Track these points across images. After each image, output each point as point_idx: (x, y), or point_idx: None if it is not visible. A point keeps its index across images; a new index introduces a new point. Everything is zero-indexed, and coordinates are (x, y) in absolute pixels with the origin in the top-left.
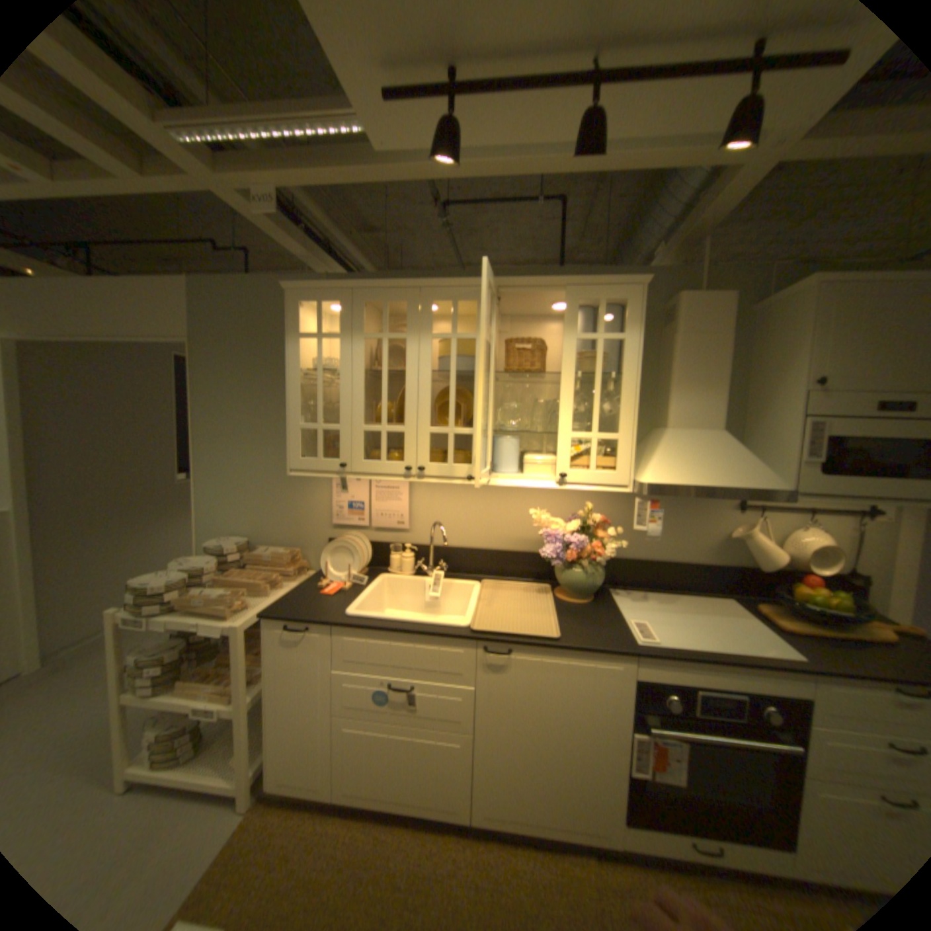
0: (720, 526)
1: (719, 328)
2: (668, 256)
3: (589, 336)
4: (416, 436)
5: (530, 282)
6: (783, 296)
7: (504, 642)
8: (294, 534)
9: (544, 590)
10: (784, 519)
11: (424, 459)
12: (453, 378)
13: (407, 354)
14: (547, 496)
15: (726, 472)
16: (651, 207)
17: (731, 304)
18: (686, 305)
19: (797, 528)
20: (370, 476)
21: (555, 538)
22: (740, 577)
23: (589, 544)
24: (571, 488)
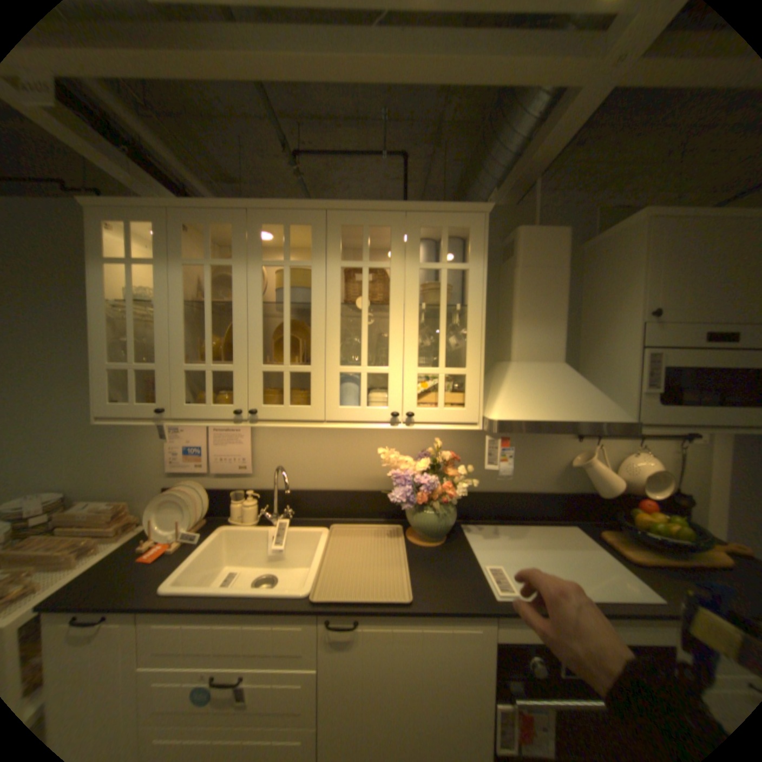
0: (561, 454)
1: (556, 263)
2: (501, 199)
3: (432, 265)
4: (247, 375)
5: (368, 206)
6: (611, 233)
7: (348, 614)
8: (121, 486)
9: (395, 532)
10: (616, 446)
11: (256, 400)
12: (287, 310)
13: (234, 283)
14: (396, 433)
15: (572, 405)
16: (483, 158)
17: (565, 240)
18: (524, 239)
19: (628, 454)
20: (194, 422)
21: (404, 478)
22: (581, 503)
23: (439, 481)
24: (419, 427)
